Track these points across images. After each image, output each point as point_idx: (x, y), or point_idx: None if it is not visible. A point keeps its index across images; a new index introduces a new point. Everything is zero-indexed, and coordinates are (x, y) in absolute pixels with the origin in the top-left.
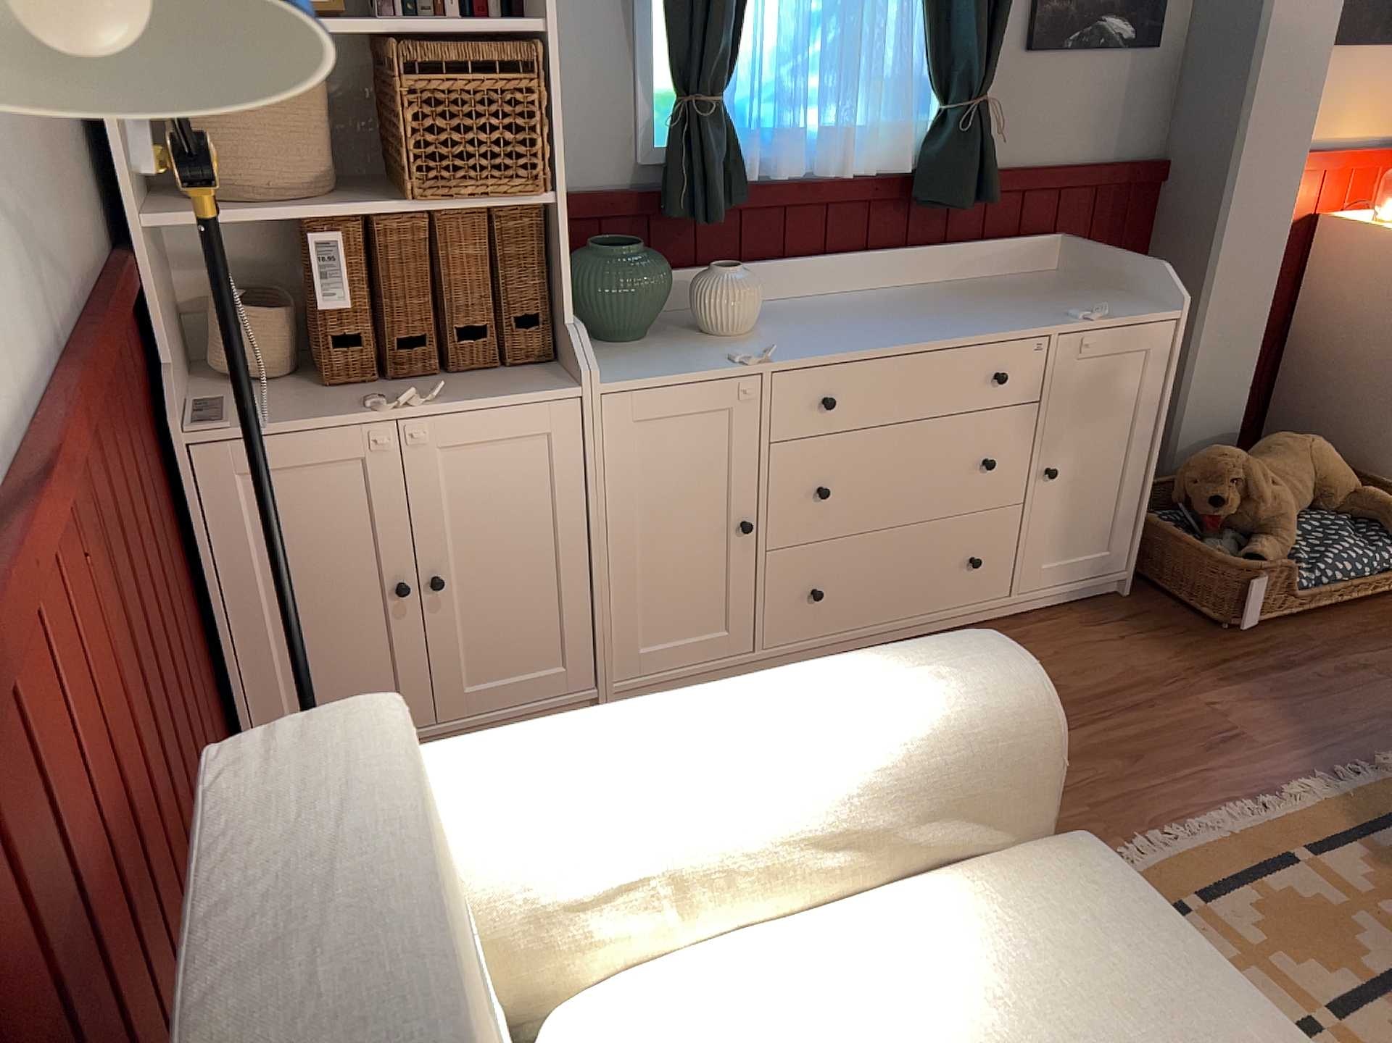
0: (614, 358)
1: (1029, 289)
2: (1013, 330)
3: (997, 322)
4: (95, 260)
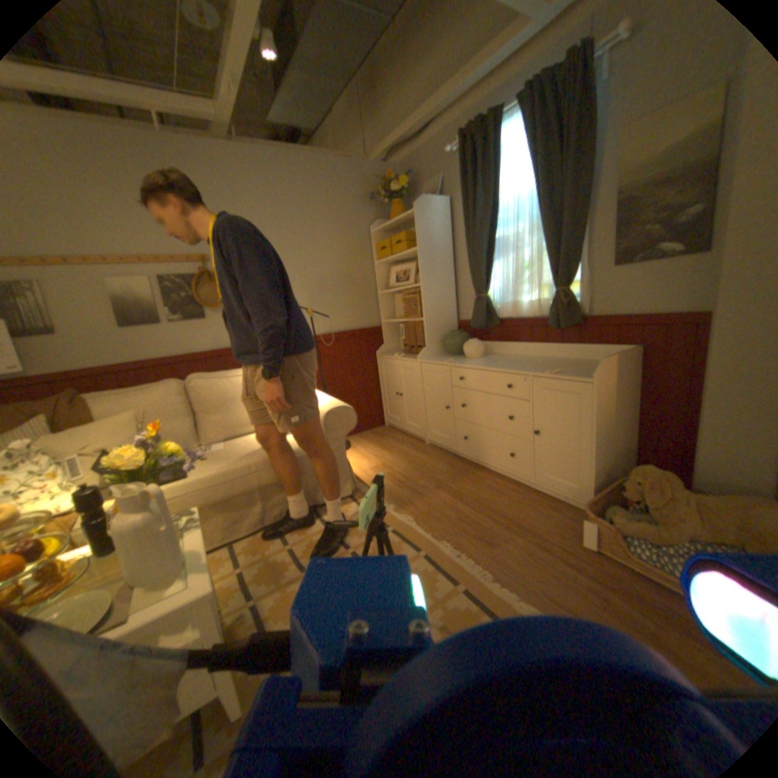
0: (439, 357)
1: (586, 365)
2: (519, 370)
3: (525, 368)
4: (366, 325)
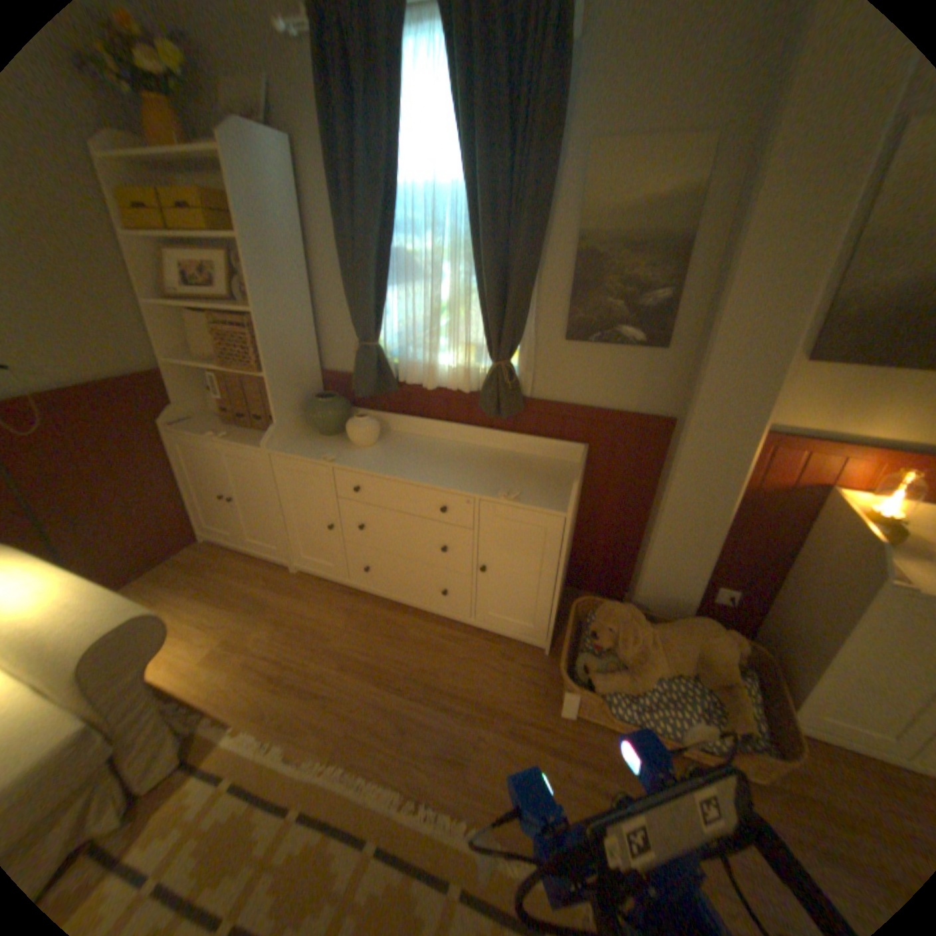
0: (303, 441)
1: (531, 470)
2: (457, 488)
3: (462, 480)
4: (125, 370)
